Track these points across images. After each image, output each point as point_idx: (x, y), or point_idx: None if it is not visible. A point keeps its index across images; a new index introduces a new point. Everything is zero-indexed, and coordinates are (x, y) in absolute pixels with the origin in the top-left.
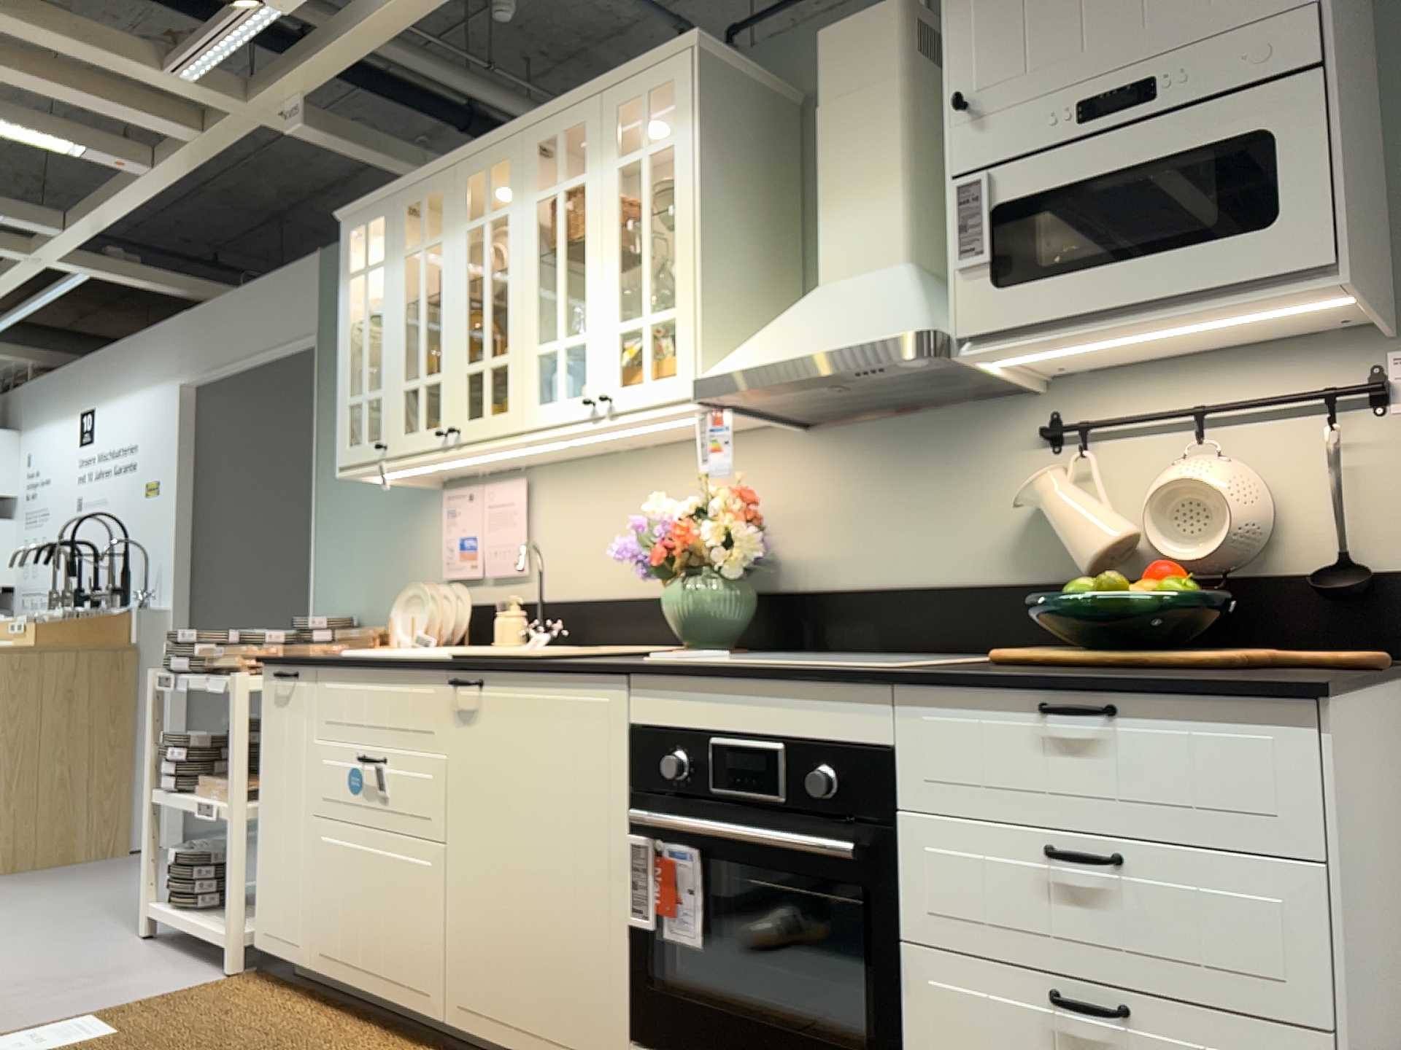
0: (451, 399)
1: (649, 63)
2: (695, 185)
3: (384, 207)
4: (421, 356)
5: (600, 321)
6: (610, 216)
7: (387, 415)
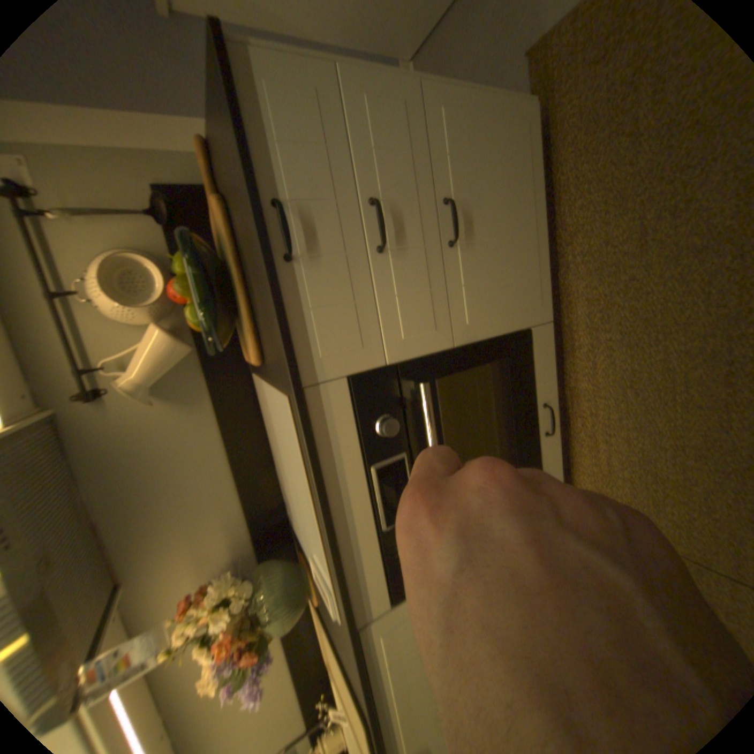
0: None
1: None
2: None
3: None
4: None
5: None
6: None
7: None
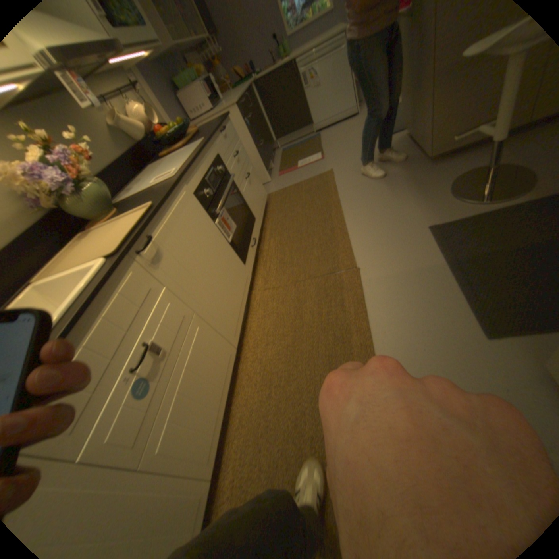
0: None
1: None
2: None
3: None
4: None
5: None
6: None
7: None
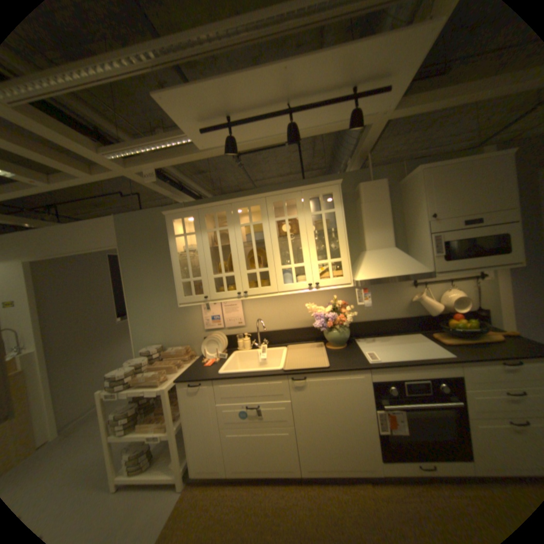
0: (241, 282)
1: (323, 185)
2: (345, 224)
3: (192, 213)
4: (223, 267)
5: (310, 261)
6: (310, 230)
7: (206, 286)
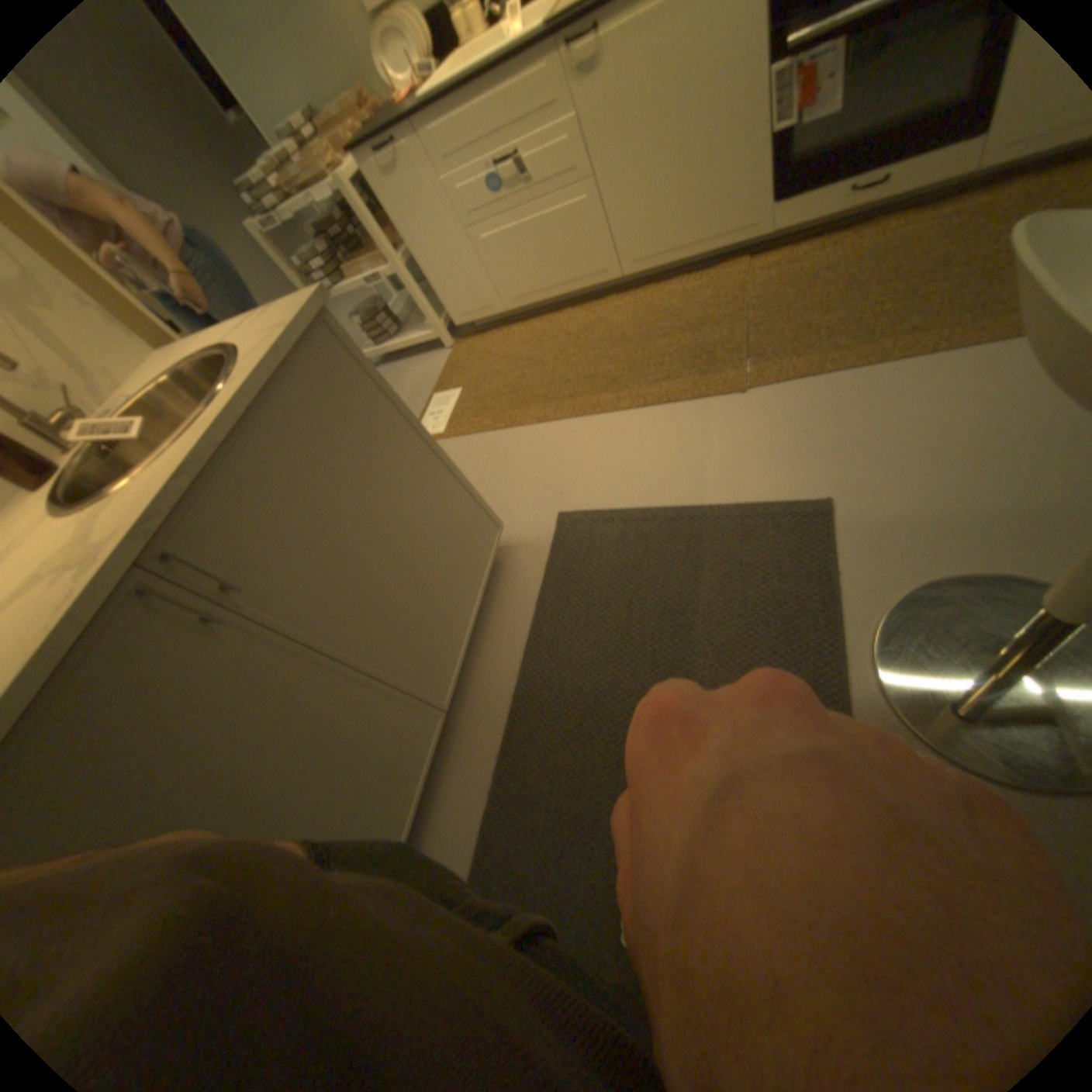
0: None
1: None
2: None
3: None
4: None
5: None
6: None
7: None
